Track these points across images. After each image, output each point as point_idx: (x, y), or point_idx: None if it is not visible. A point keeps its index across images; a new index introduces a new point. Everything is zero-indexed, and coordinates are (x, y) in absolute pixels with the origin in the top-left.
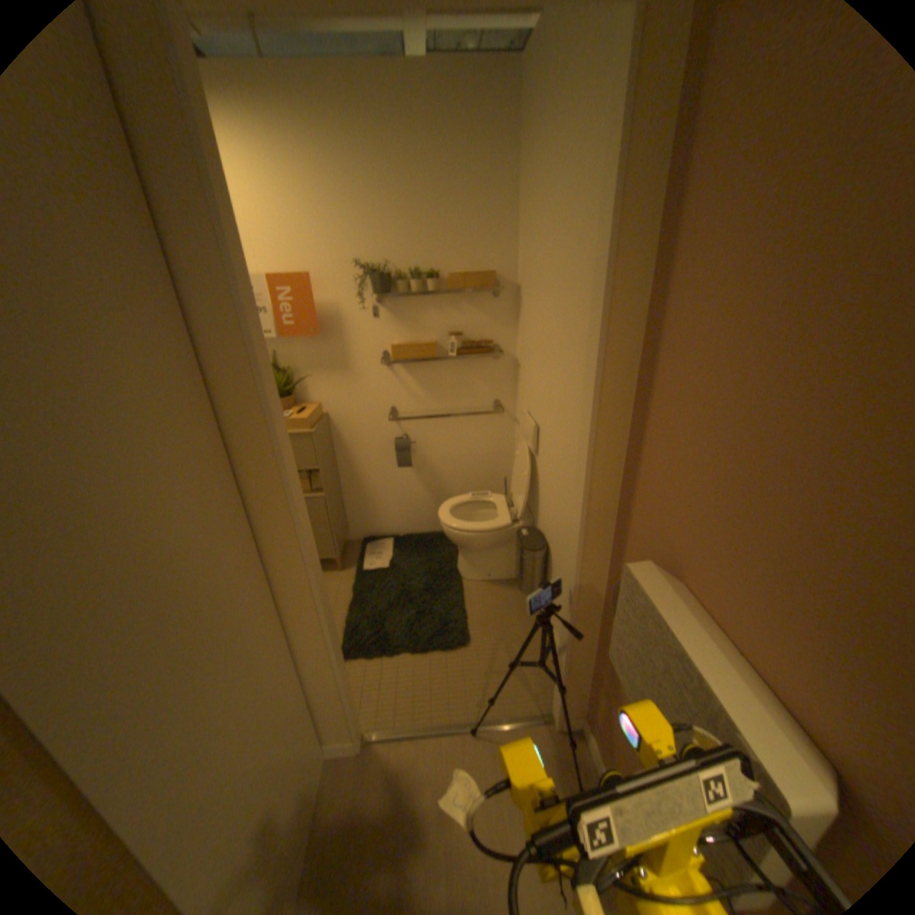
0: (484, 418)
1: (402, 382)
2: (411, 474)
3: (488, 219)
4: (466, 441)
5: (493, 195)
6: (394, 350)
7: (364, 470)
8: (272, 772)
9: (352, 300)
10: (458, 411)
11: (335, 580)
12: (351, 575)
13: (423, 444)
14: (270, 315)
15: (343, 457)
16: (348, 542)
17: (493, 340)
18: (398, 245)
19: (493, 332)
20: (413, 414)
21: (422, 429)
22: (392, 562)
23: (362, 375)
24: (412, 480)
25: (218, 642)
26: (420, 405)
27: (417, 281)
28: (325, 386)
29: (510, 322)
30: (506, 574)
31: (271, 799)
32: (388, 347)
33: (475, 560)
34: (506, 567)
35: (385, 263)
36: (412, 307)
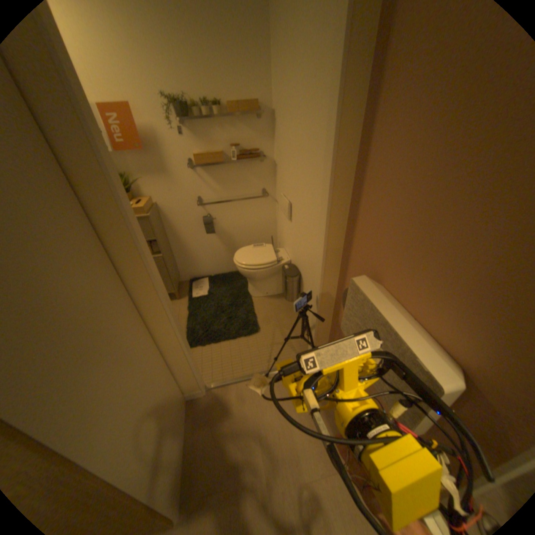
0: (257, 201)
1: (203, 179)
2: (215, 238)
3: (250, 60)
4: (246, 215)
5: (252, 41)
6: (196, 158)
7: (185, 238)
8: (158, 412)
9: (162, 123)
10: (240, 197)
11: (176, 305)
12: (185, 301)
13: (220, 219)
14: (105, 135)
15: (170, 231)
16: (180, 282)
17: (259, 149)
18: (189, 80)
19: (258, 143)
20: (212, 200)
21: (219, 210)
22: (209, 291)
23: (176, 176)
24: (215, 242)
25: (113, 349)
26: (216, 194)
27: (206, 107)
28: (152, 185)
29: (268, 136)
30: (276, 291)
31: (160, 426)
32: (191, 156)
33: (258, 286)
34: (276, 287)
35: (182, 94)
36: (204, 127)
